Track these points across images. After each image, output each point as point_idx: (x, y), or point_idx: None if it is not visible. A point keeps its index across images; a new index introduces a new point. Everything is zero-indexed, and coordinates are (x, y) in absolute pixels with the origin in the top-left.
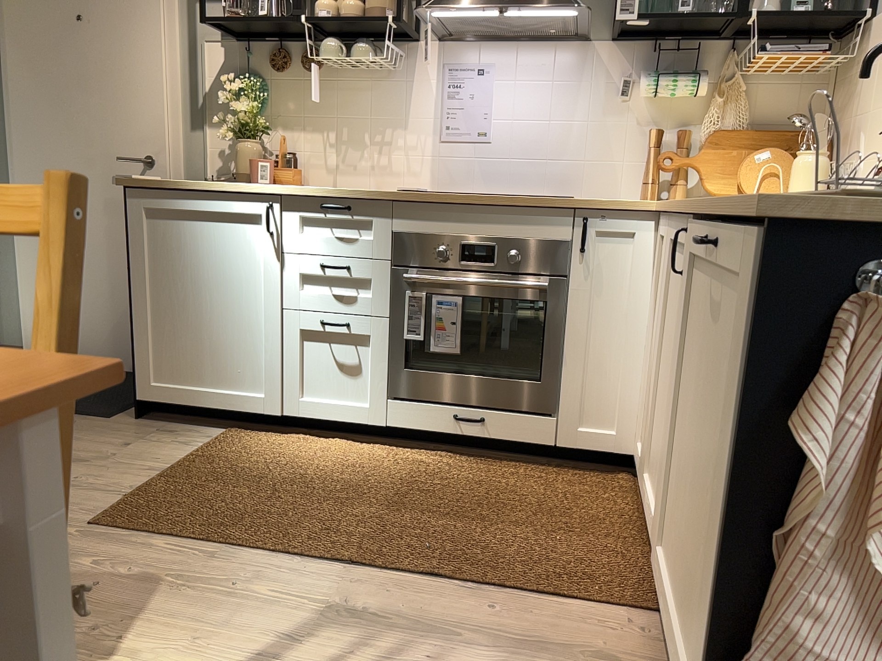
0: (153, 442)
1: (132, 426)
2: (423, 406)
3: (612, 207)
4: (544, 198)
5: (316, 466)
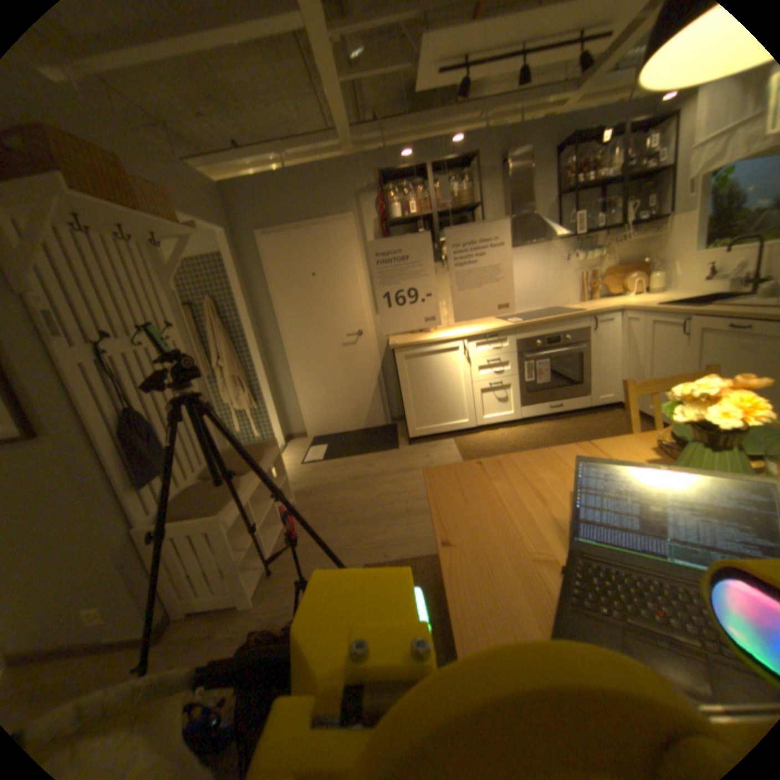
0: (433, 450)
1: (412, 446)
2: (531, 405)
3: (605, 310)
4: (578, 312)
5: (510, 439)
